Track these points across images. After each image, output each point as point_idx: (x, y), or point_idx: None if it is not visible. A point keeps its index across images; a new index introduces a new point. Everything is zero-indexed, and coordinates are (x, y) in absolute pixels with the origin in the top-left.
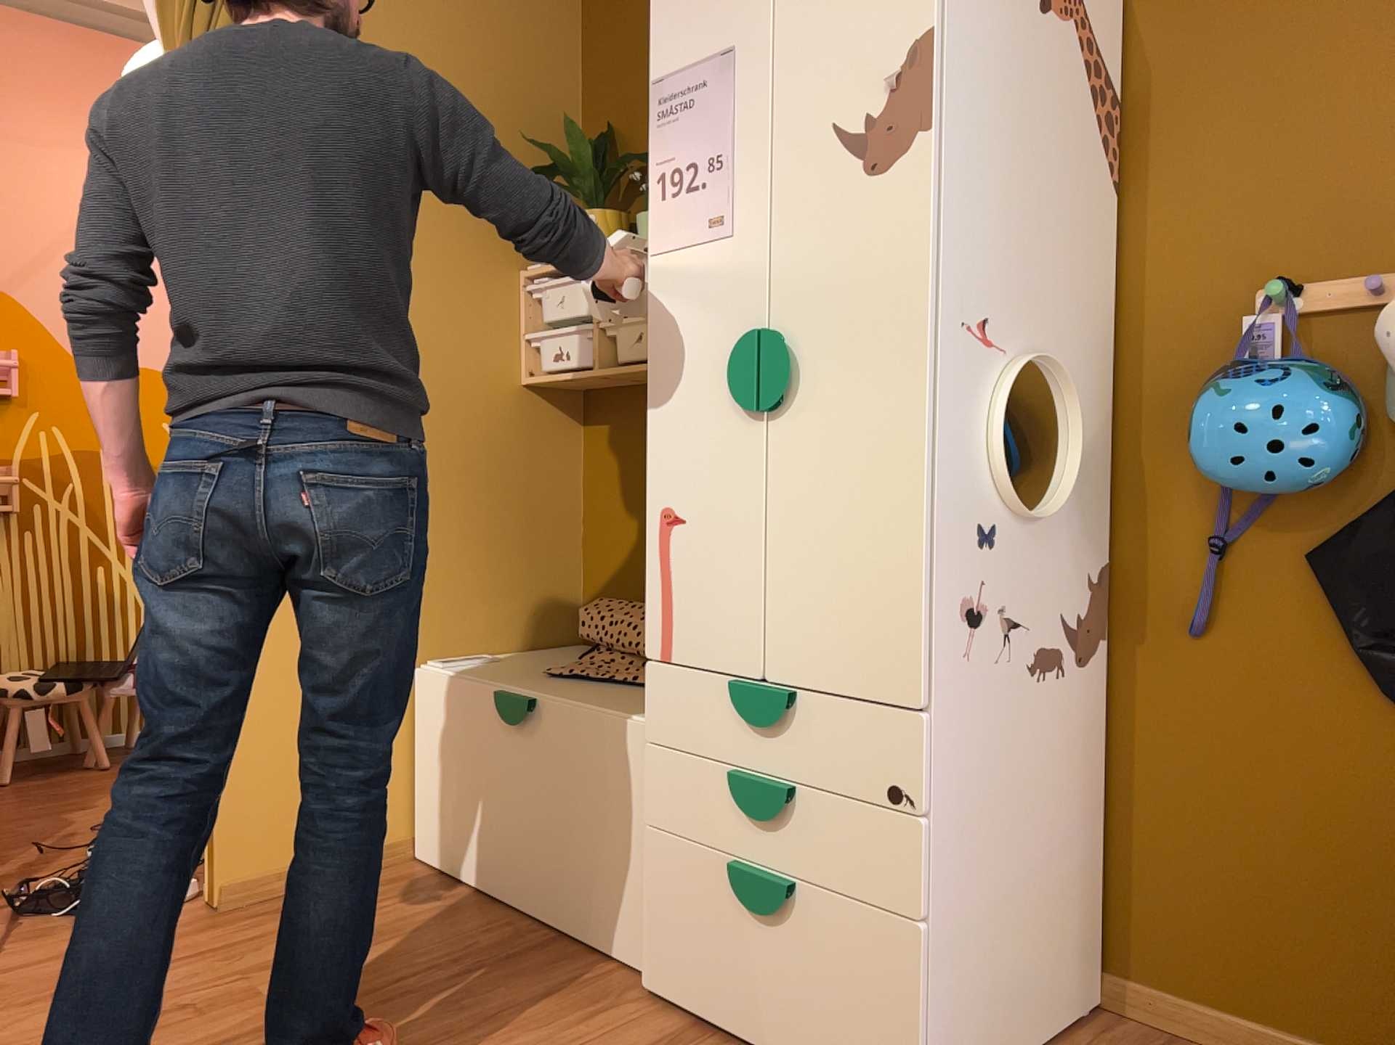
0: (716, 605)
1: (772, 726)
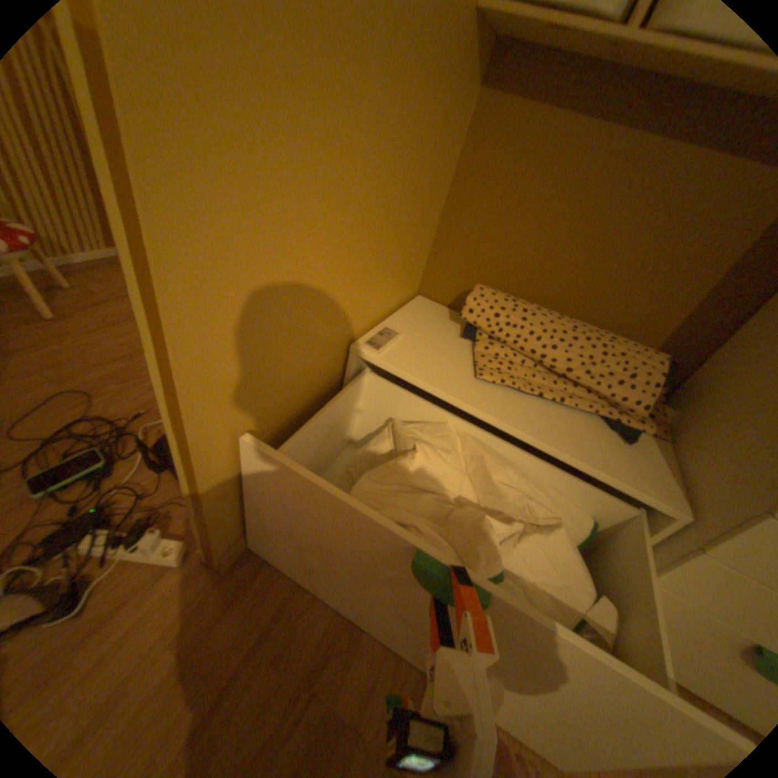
0: None
1: None
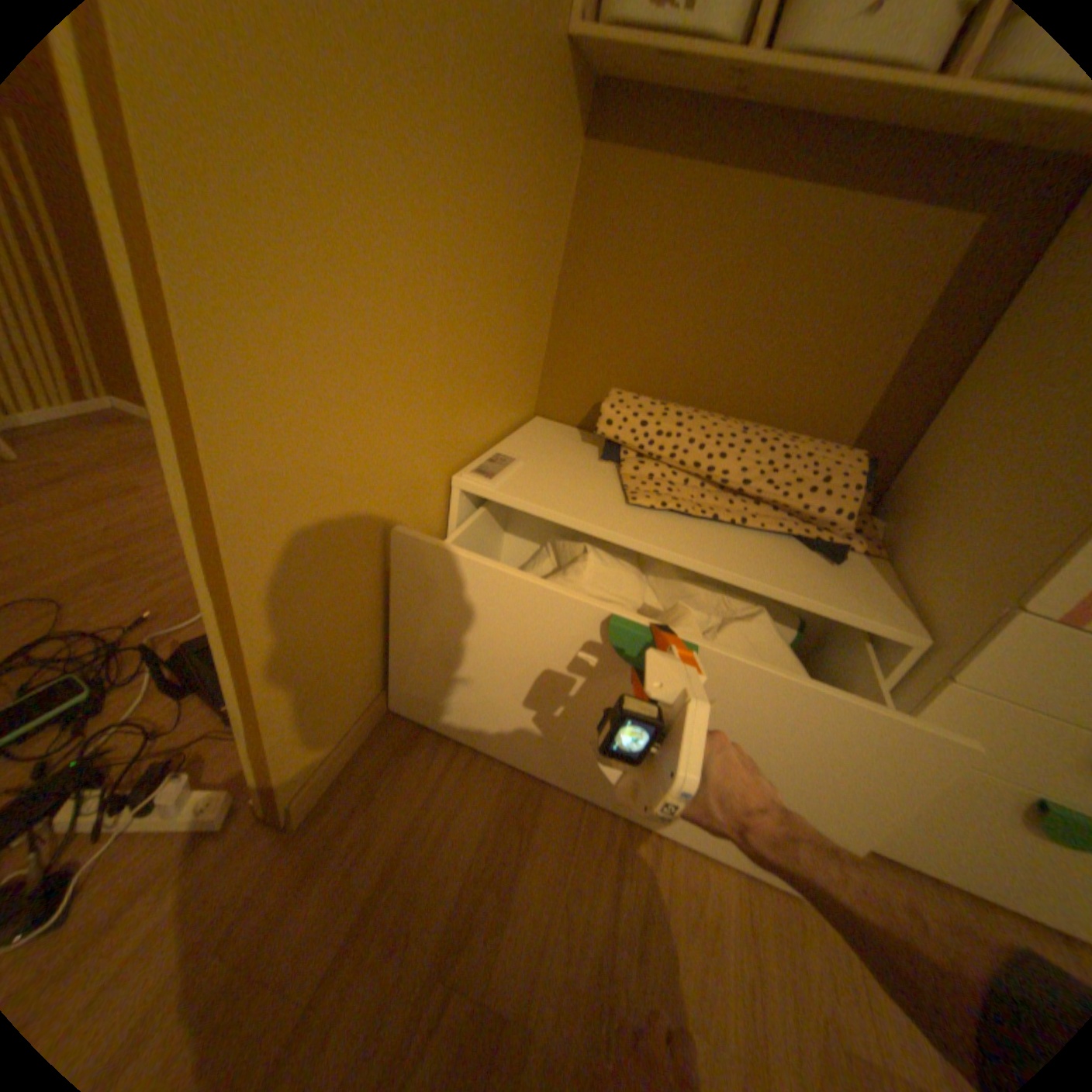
0: None
1: None
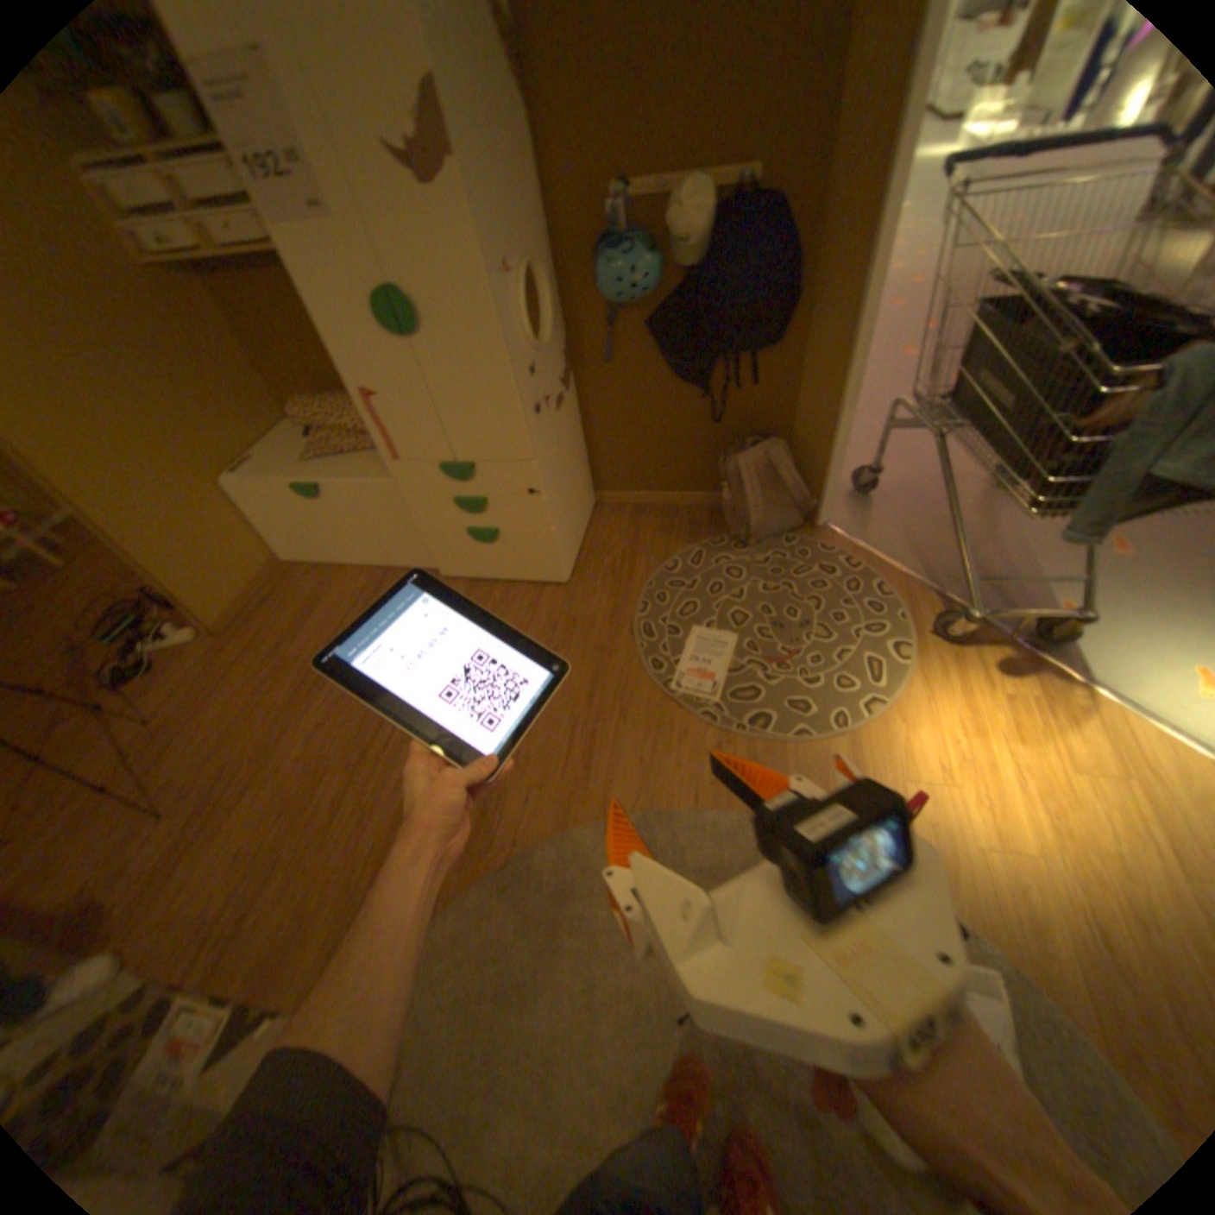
0: (413, 435)
1: (466, 481)
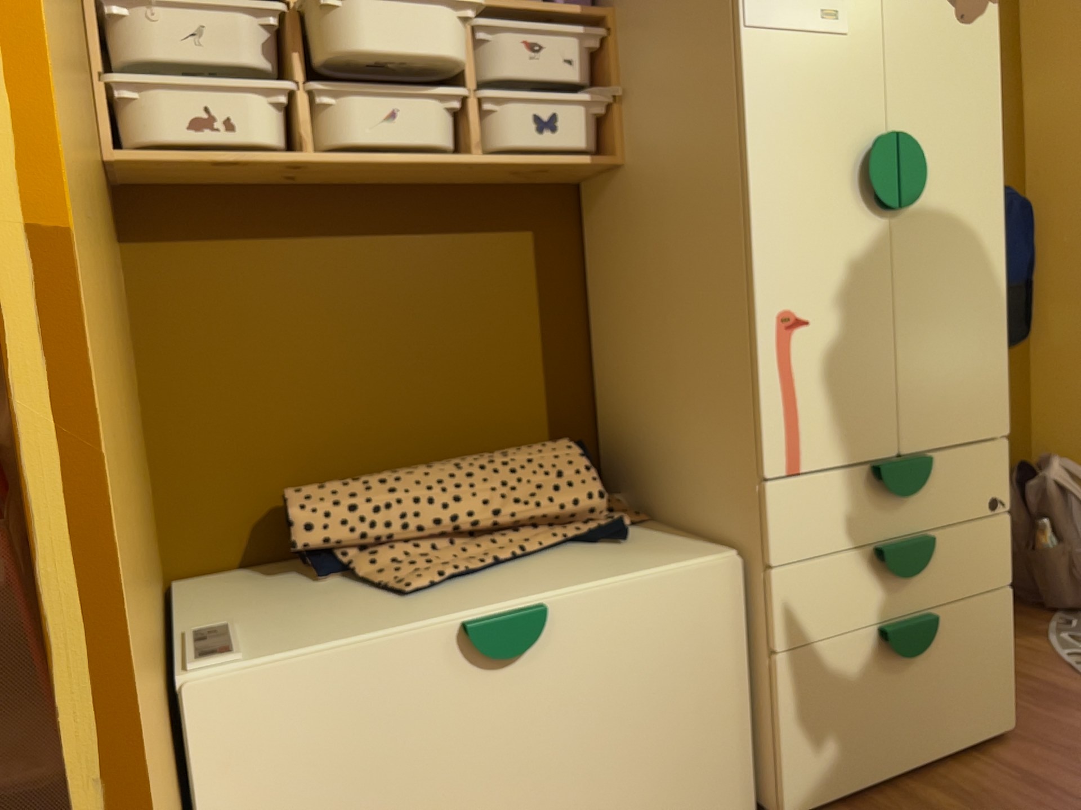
0: (851, 399)
1: (921, 488)
